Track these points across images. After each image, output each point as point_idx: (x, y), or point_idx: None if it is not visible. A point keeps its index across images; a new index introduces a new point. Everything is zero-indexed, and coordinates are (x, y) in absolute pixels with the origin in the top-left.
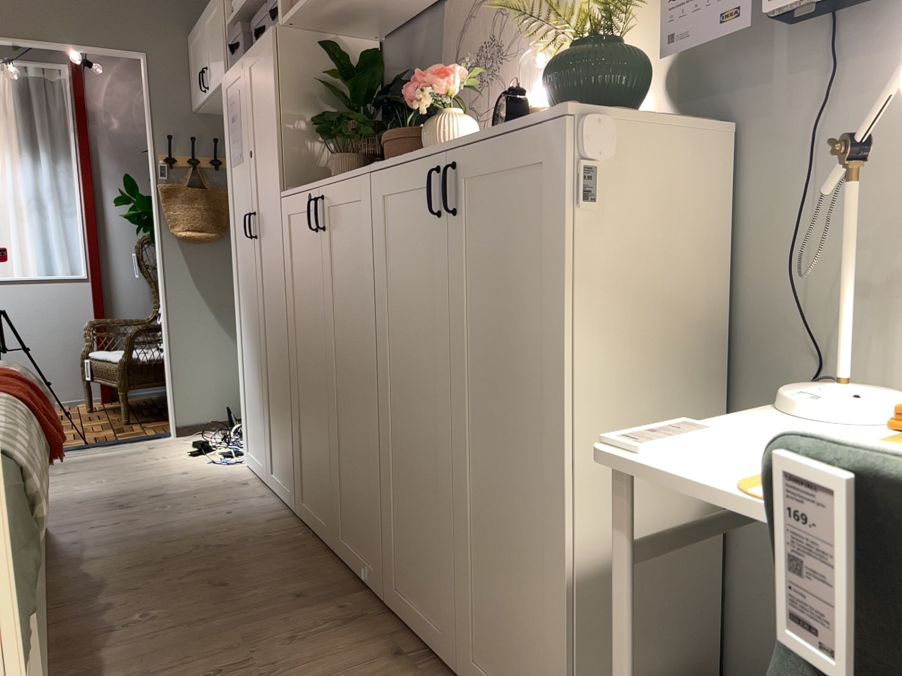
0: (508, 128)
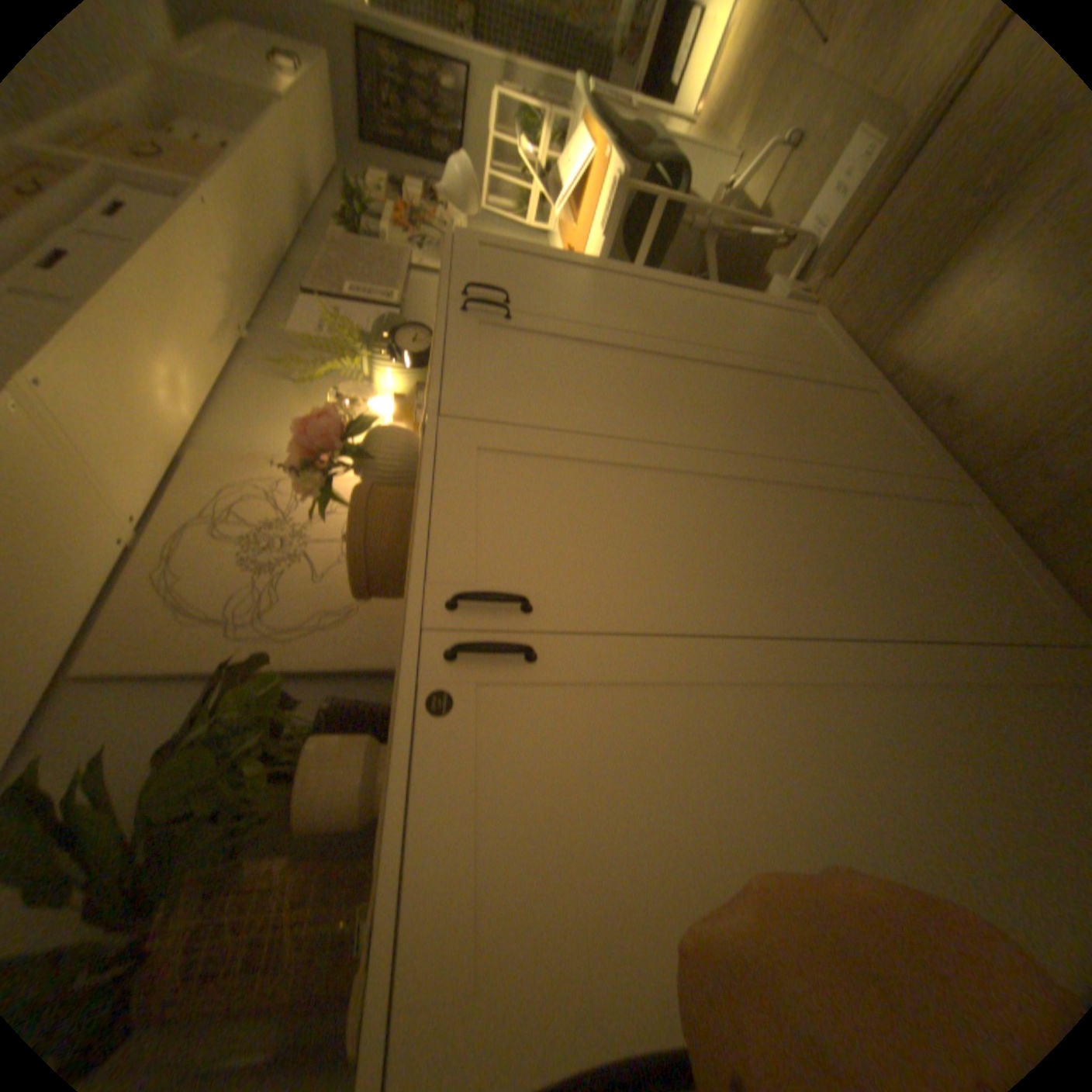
0: (447, 254)
